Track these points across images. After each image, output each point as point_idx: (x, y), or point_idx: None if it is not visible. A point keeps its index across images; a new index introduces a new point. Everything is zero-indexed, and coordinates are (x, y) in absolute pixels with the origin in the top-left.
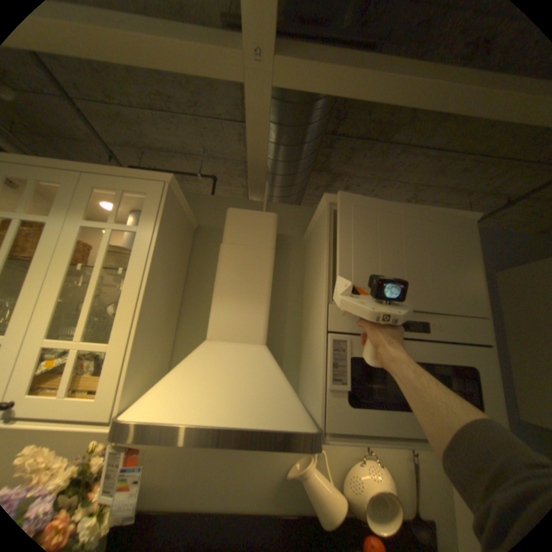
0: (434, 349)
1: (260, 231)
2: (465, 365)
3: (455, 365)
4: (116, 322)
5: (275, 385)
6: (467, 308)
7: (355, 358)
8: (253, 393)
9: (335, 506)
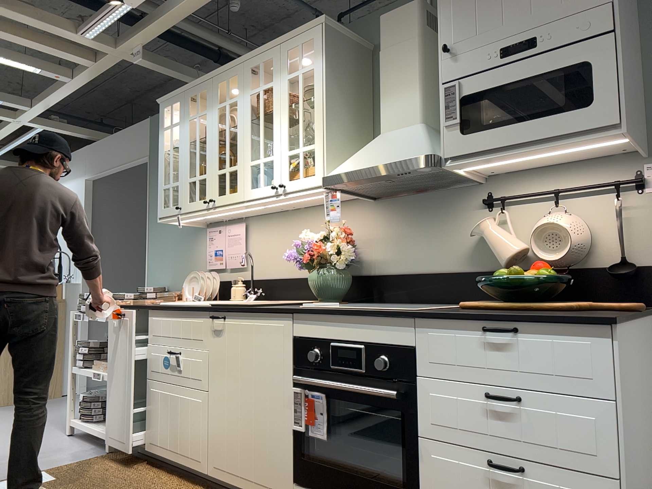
0: (539, 61)
1: (406, 26)
2: (573, 64)
3: (563, 69)
4: (315, 129)
5: (415, 141)
6: (581, 4)
7: (465, 97)
8: (398, 149)
9: (507, 245)
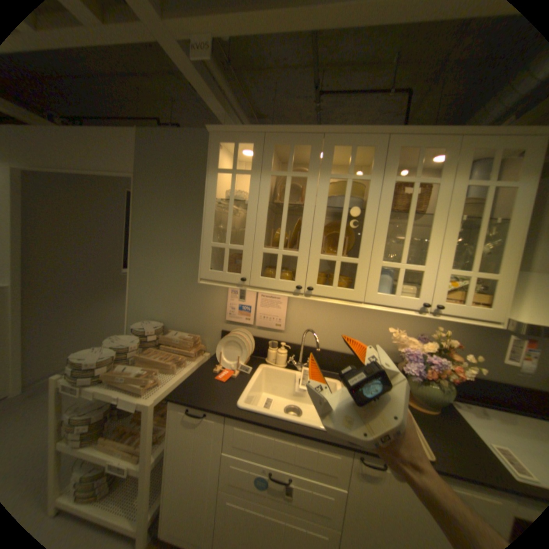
0: None
1: None
2: None
3: None
4: (506, 260)
5: None
6: None
7: None
8: None
9: None
